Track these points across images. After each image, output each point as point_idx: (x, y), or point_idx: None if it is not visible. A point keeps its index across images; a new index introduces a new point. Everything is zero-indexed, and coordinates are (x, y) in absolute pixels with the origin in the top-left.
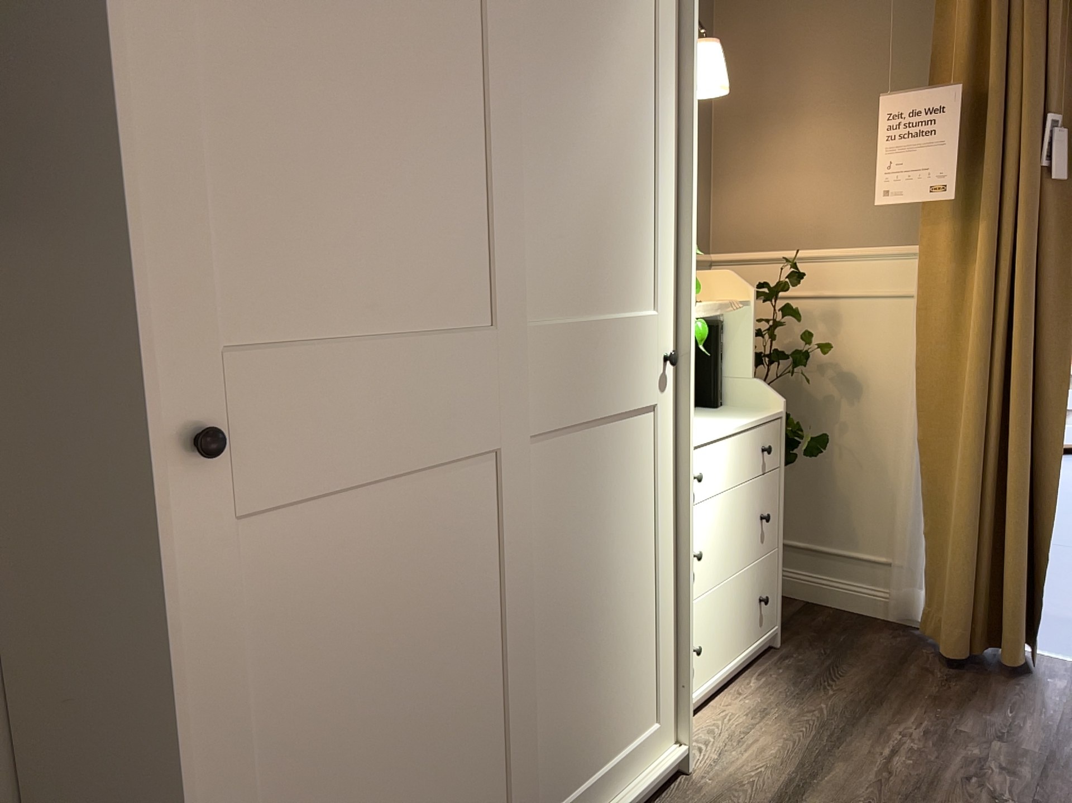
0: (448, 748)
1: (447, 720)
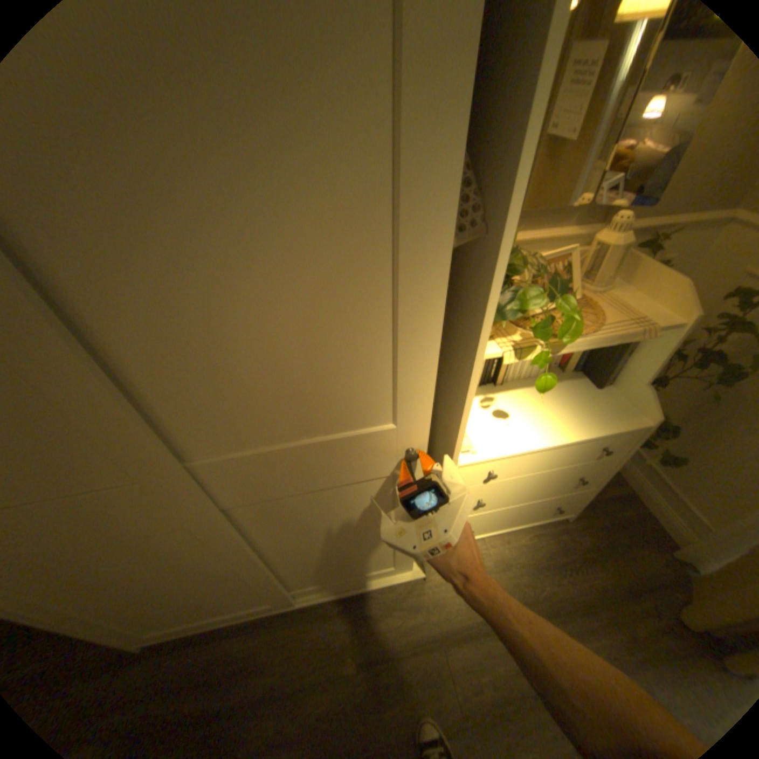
0: (198, 601)
1: (192, 597)
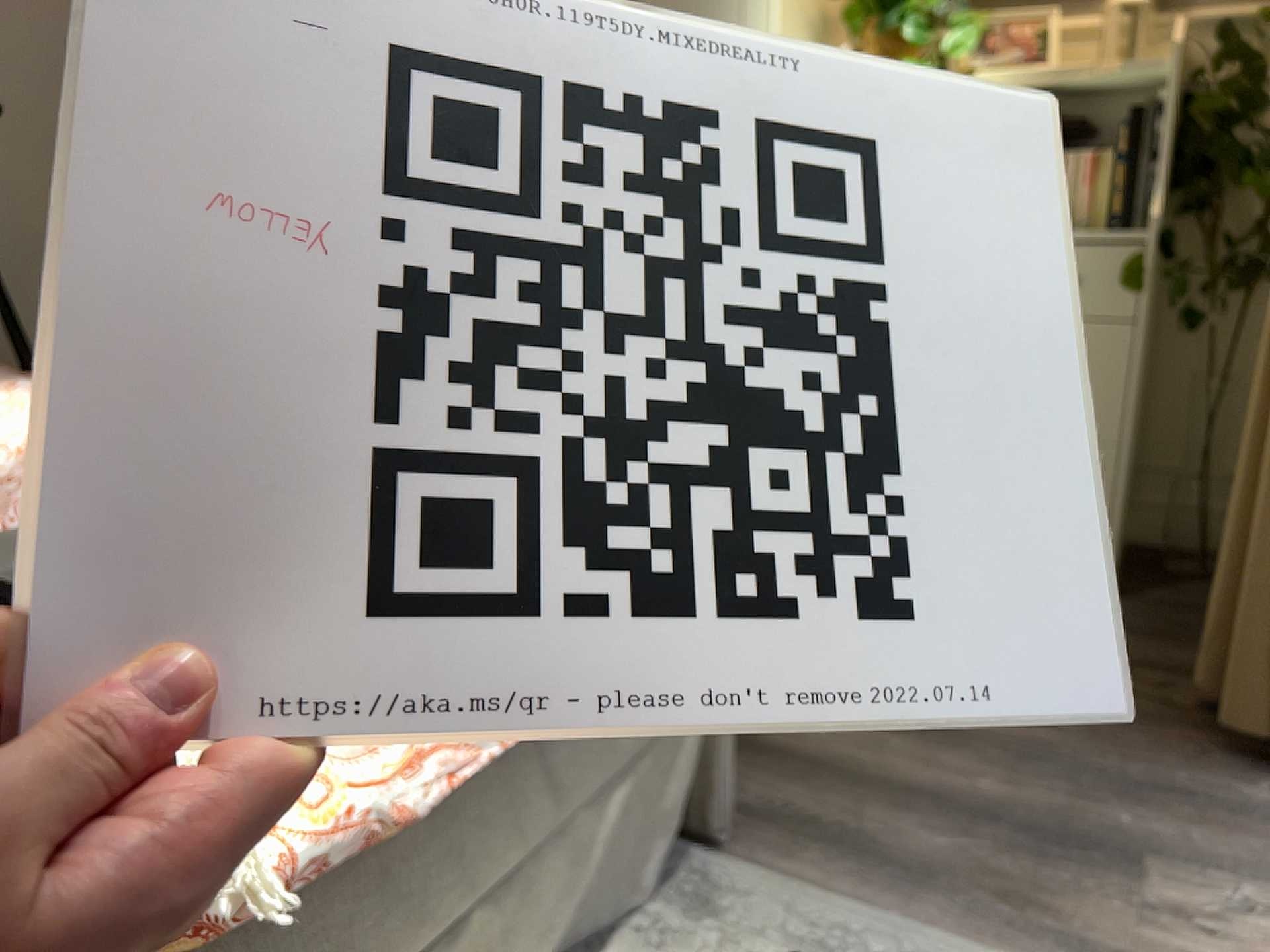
0: None
1: None
